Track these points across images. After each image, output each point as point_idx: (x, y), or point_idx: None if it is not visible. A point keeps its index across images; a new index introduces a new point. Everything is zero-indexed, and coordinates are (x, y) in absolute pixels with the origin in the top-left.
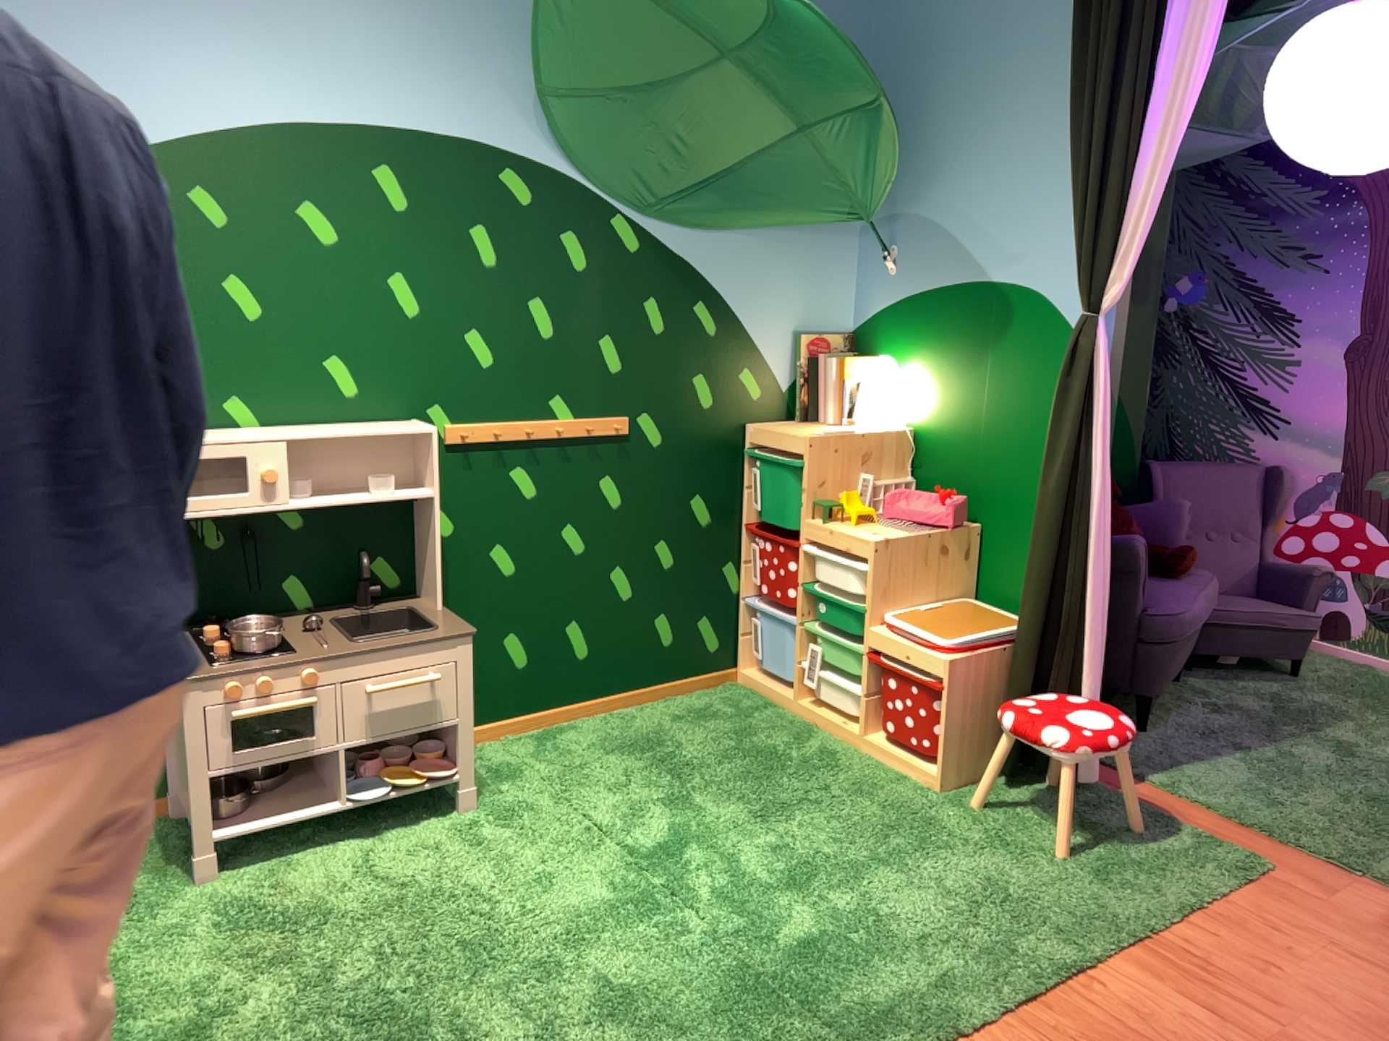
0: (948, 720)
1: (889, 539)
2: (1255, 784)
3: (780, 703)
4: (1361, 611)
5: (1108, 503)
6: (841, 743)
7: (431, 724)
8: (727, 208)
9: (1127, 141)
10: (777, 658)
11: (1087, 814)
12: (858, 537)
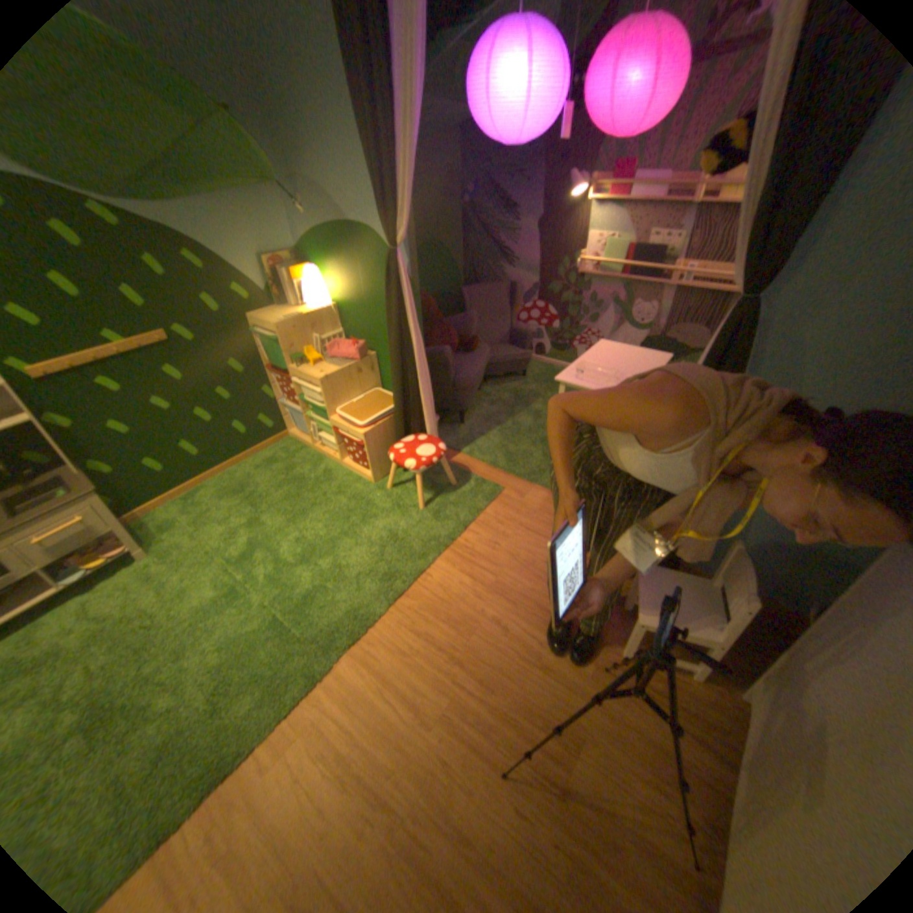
0: (371, 456)
1: (326, 377)
2: (501, 446)
3: (307, 446)
4: (549, 344)
5: (422, 348)
6: (334, 464)
7: (93, 537)
8: (174, 186)
9: (386, 135)
10: (300, 428)
11: (434, 481)
12: (311, 378)
